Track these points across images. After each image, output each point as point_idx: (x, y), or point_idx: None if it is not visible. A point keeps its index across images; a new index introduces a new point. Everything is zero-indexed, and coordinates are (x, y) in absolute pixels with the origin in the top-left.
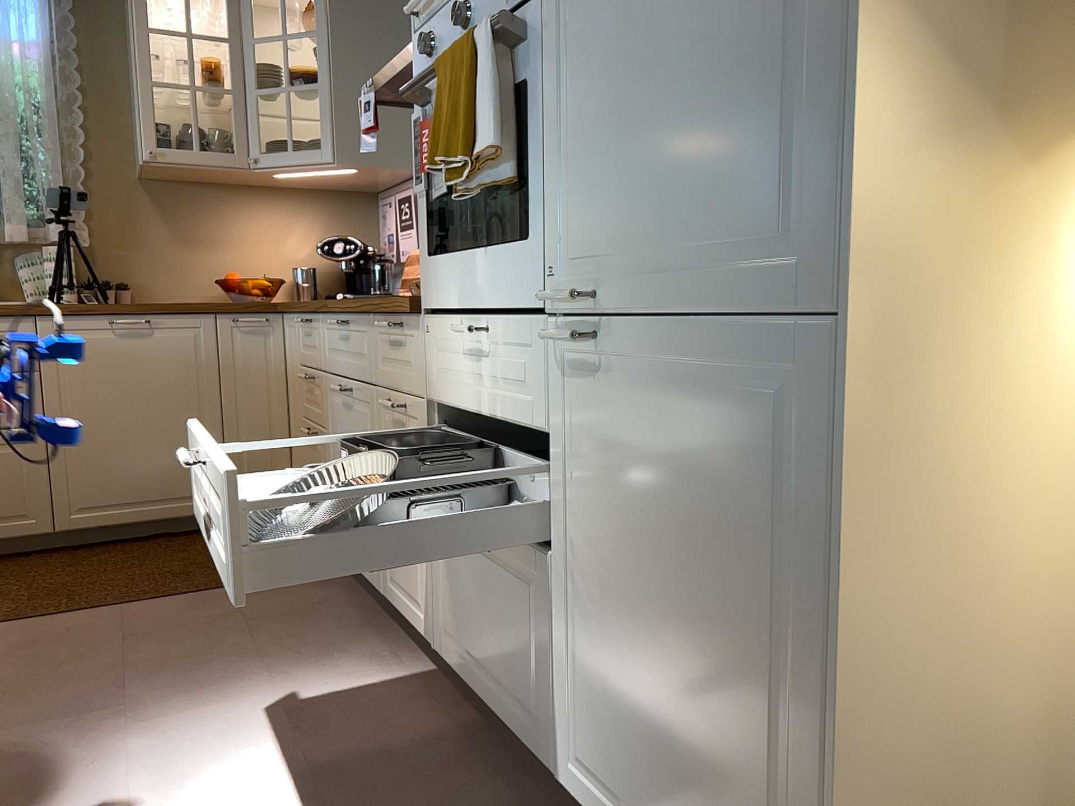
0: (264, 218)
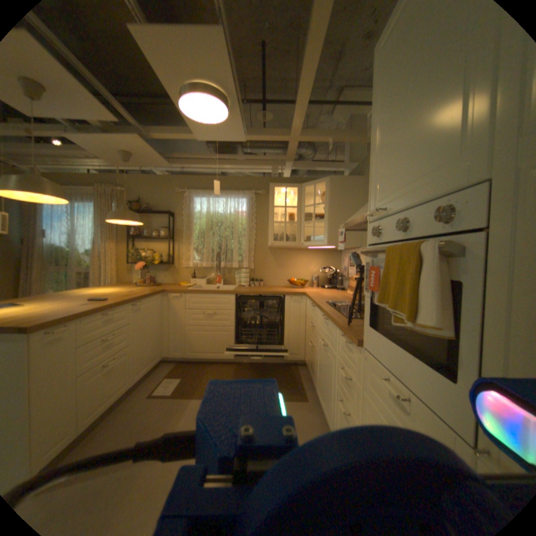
0: (303, 260)
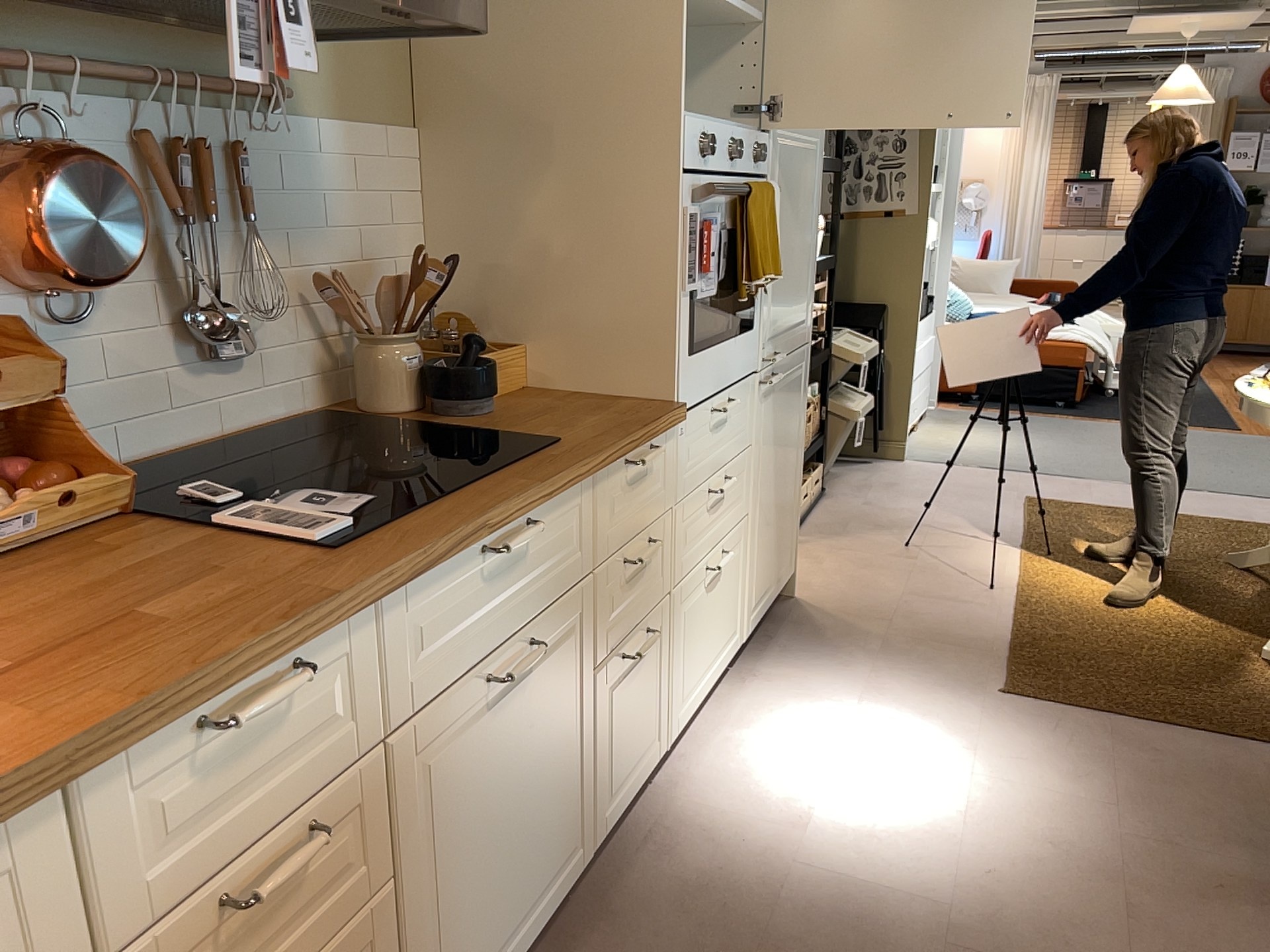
0: None
